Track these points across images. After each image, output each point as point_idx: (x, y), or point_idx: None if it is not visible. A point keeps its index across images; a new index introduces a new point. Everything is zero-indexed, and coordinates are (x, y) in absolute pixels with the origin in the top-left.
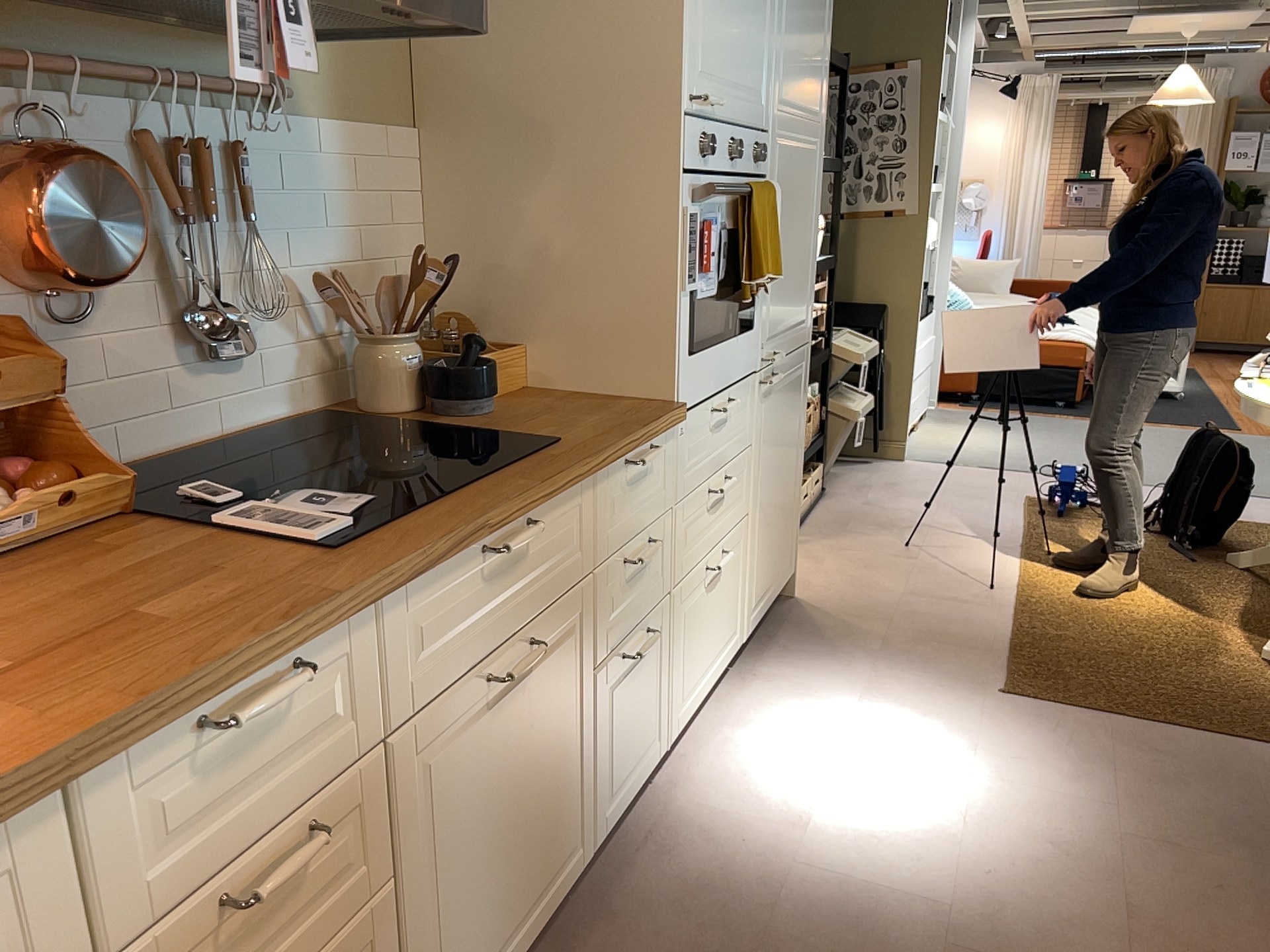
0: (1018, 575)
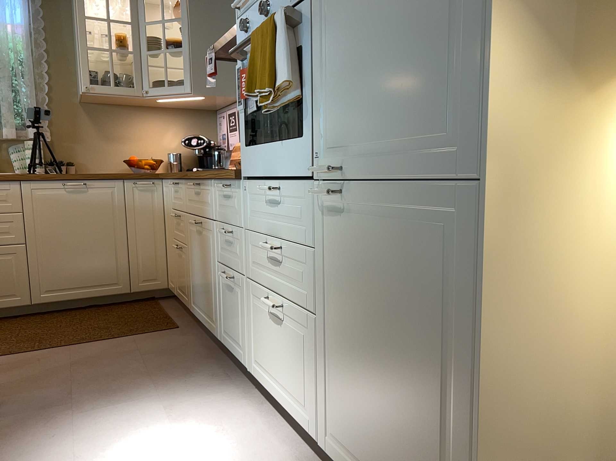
0: None
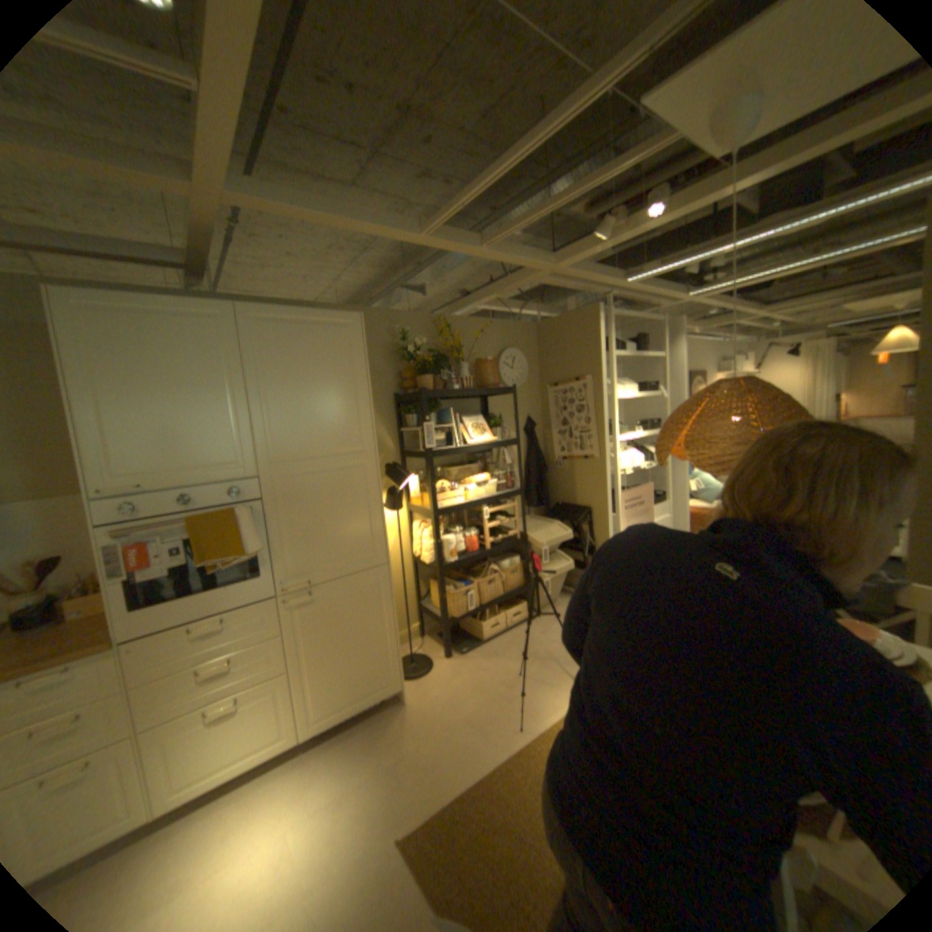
0: (554, 726)
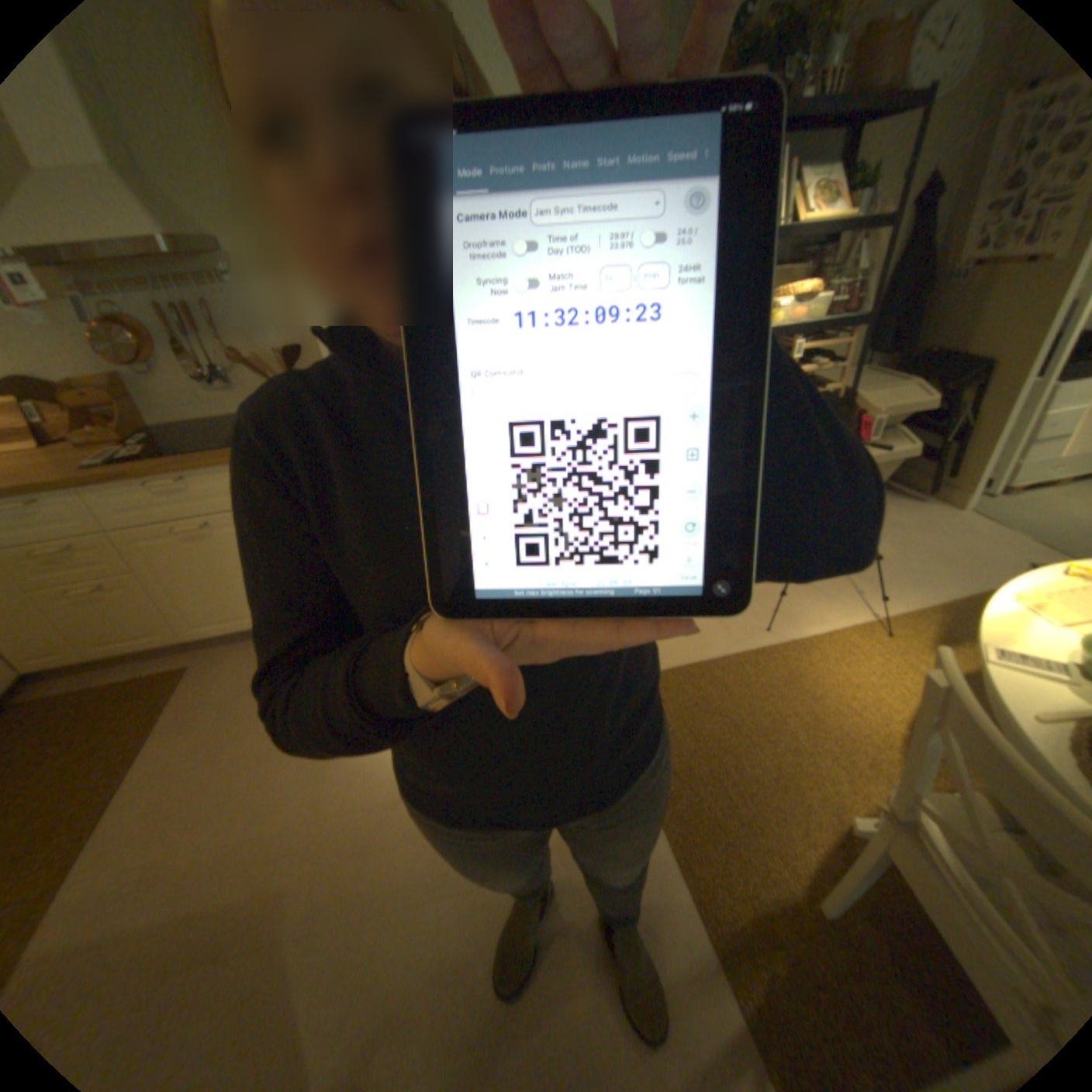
0: (815, 637)
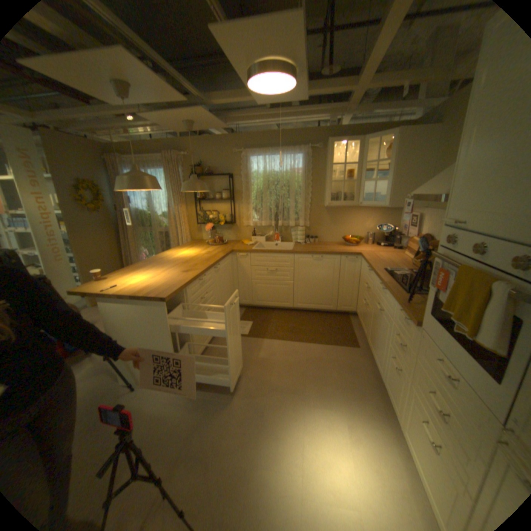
0: None
